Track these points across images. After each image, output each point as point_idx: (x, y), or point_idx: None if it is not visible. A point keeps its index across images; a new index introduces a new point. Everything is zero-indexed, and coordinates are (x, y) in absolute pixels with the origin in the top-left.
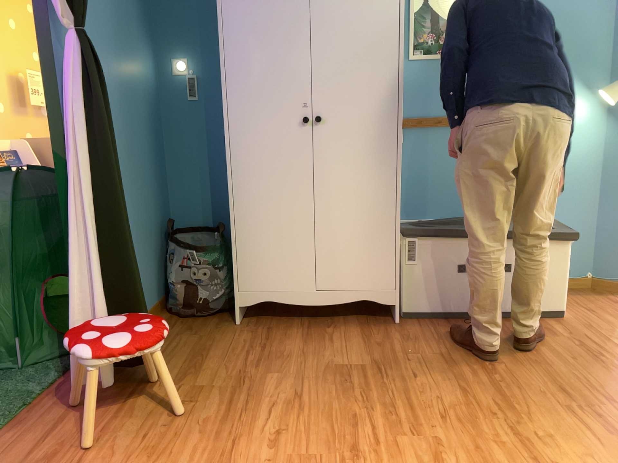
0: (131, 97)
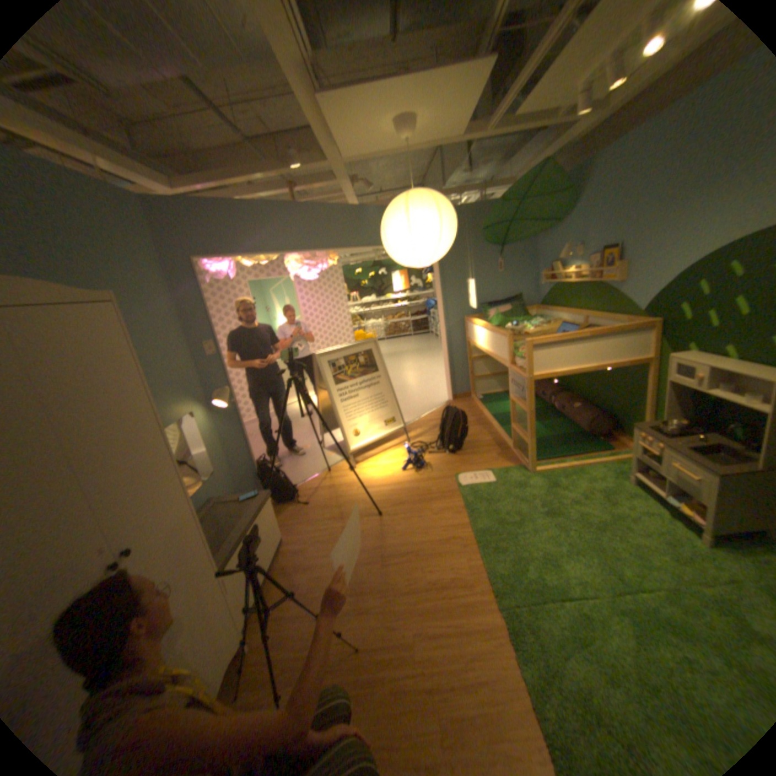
0: None
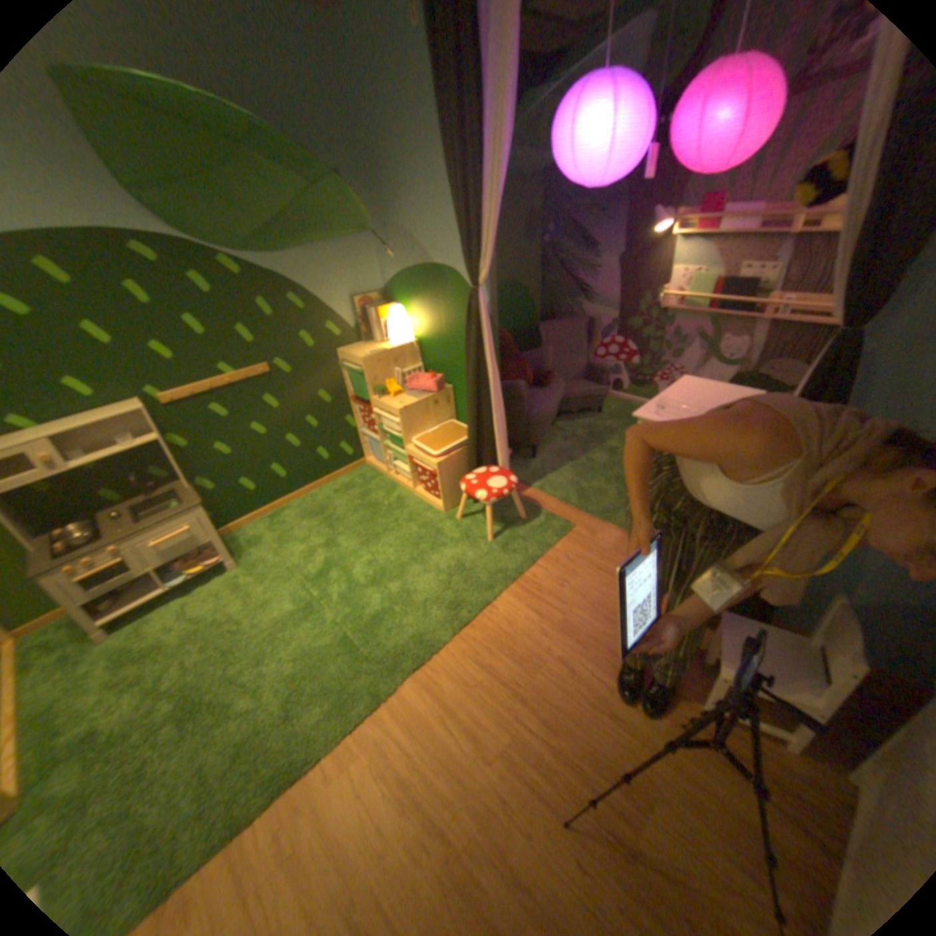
0: None
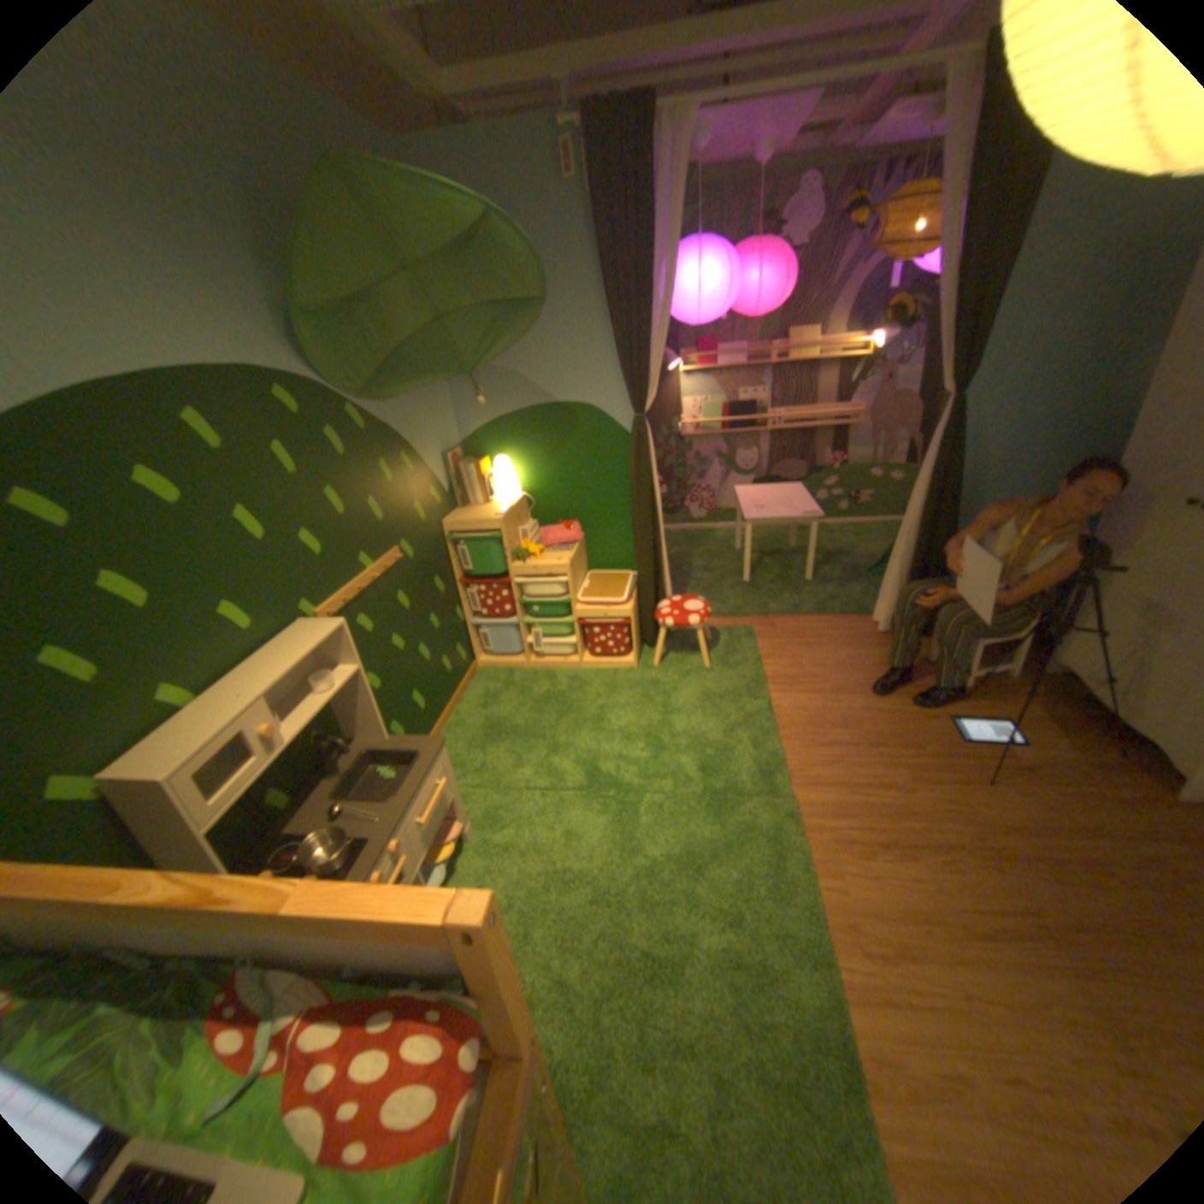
0: (1077, 421)
